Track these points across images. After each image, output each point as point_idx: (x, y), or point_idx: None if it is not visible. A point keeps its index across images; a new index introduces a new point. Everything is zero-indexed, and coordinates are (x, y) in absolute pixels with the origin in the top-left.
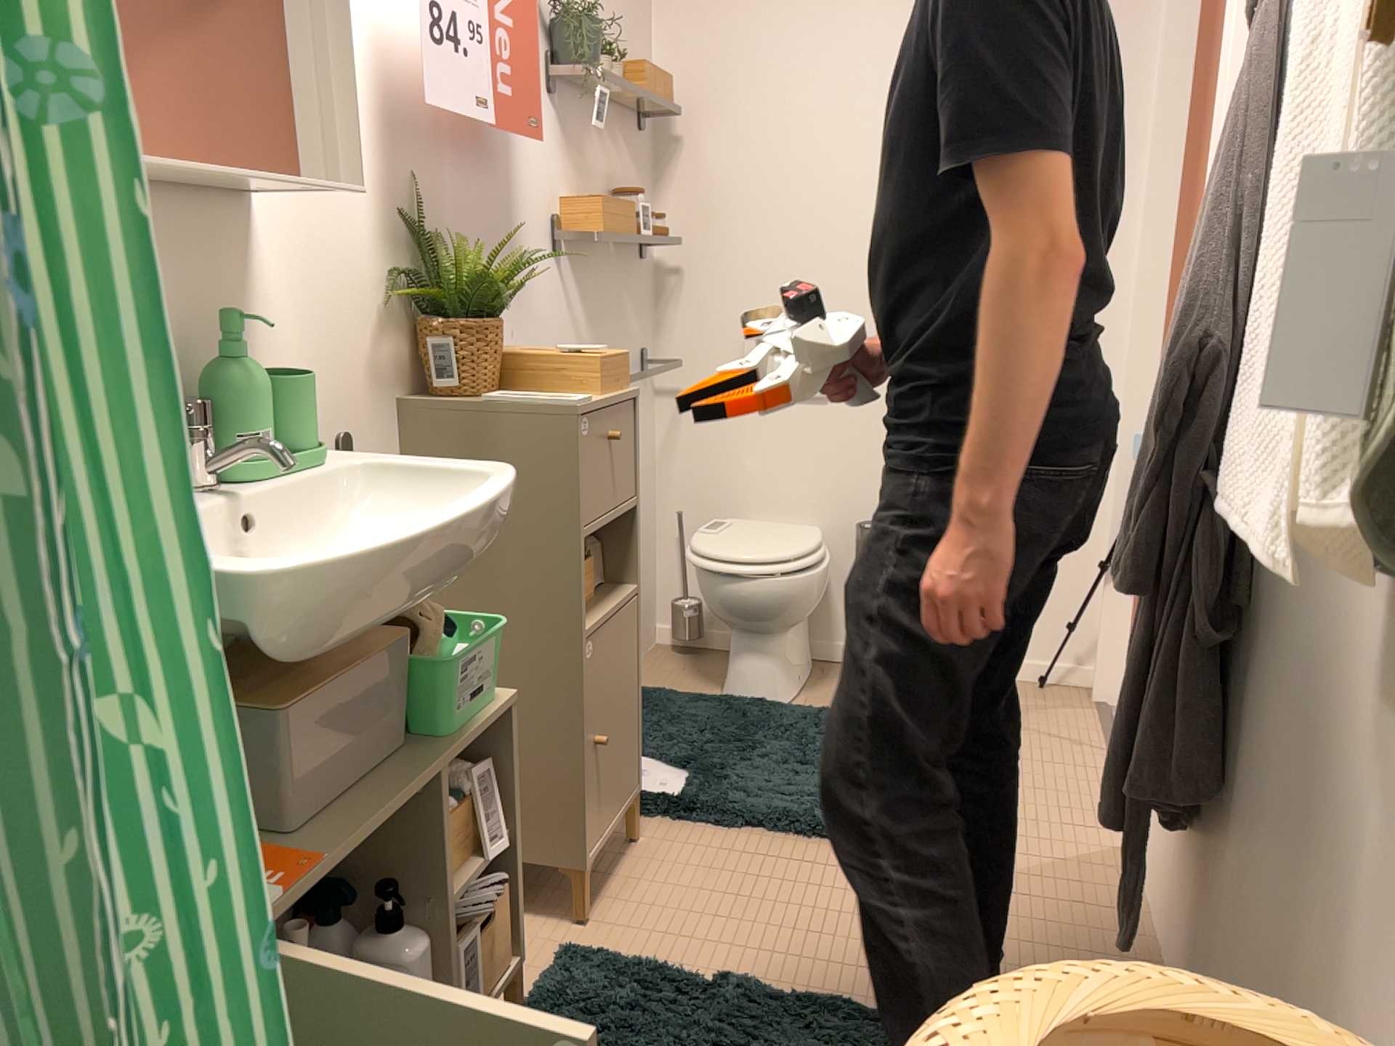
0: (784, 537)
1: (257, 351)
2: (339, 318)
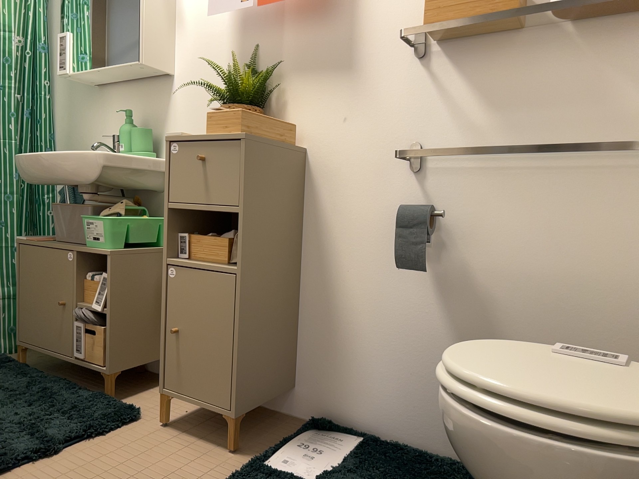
0: (574, 382)
1: (165, 125)
2: (200, 112)
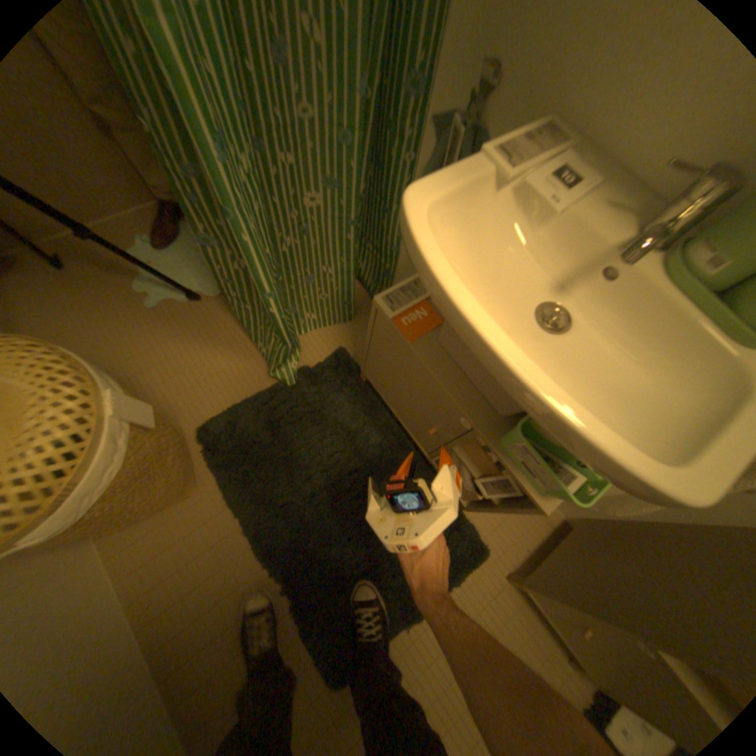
0: None
1: None
2: None
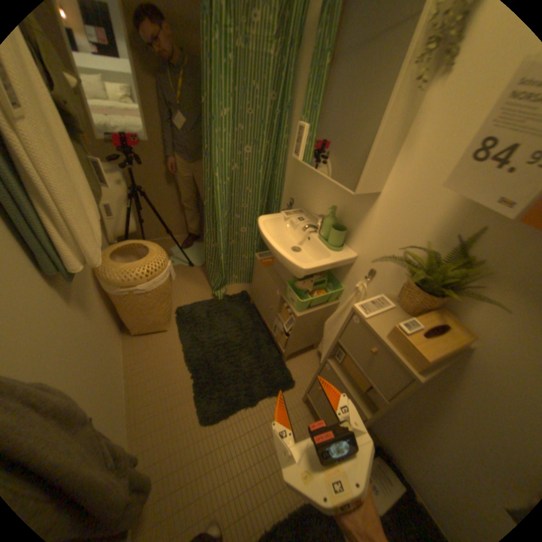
0: None
1: (359, 225)
2: (391, 239)
